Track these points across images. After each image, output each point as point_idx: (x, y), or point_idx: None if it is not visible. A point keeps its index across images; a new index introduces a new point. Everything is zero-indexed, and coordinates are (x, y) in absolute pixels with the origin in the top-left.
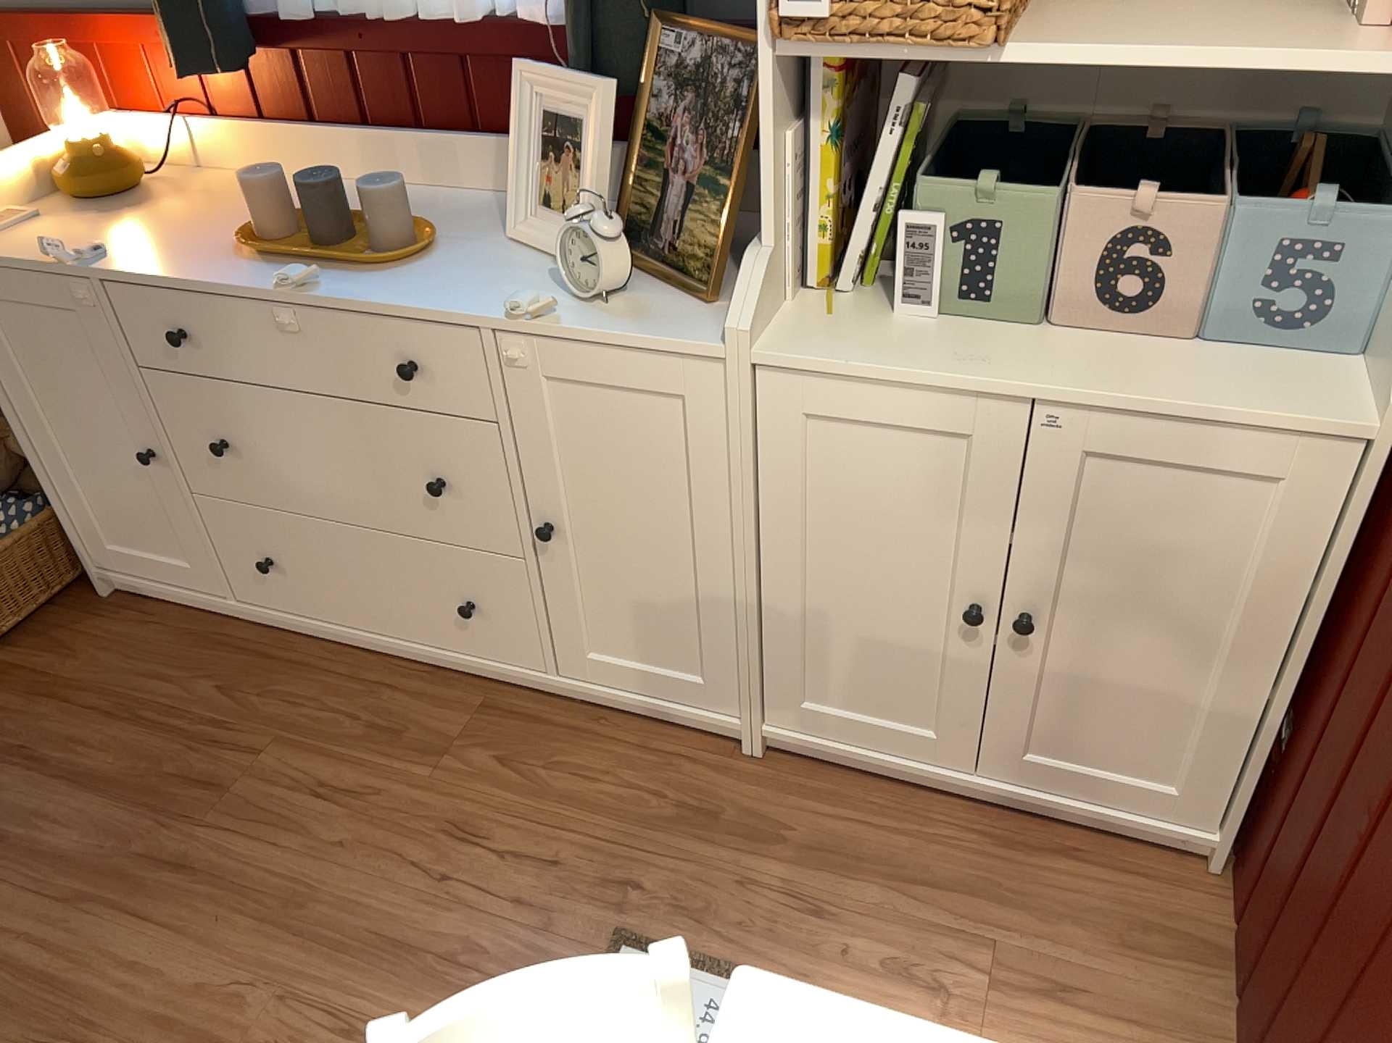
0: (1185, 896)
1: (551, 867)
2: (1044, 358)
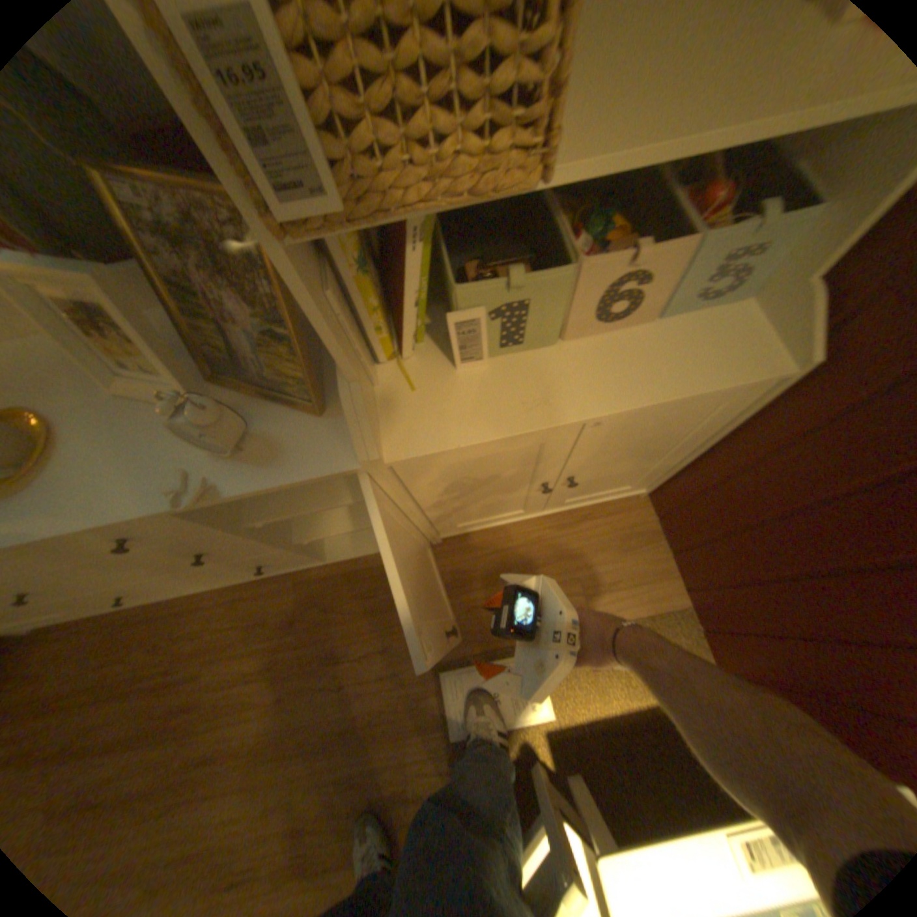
0: (639, 518)
1: (382, 659)
2: (579, 378)
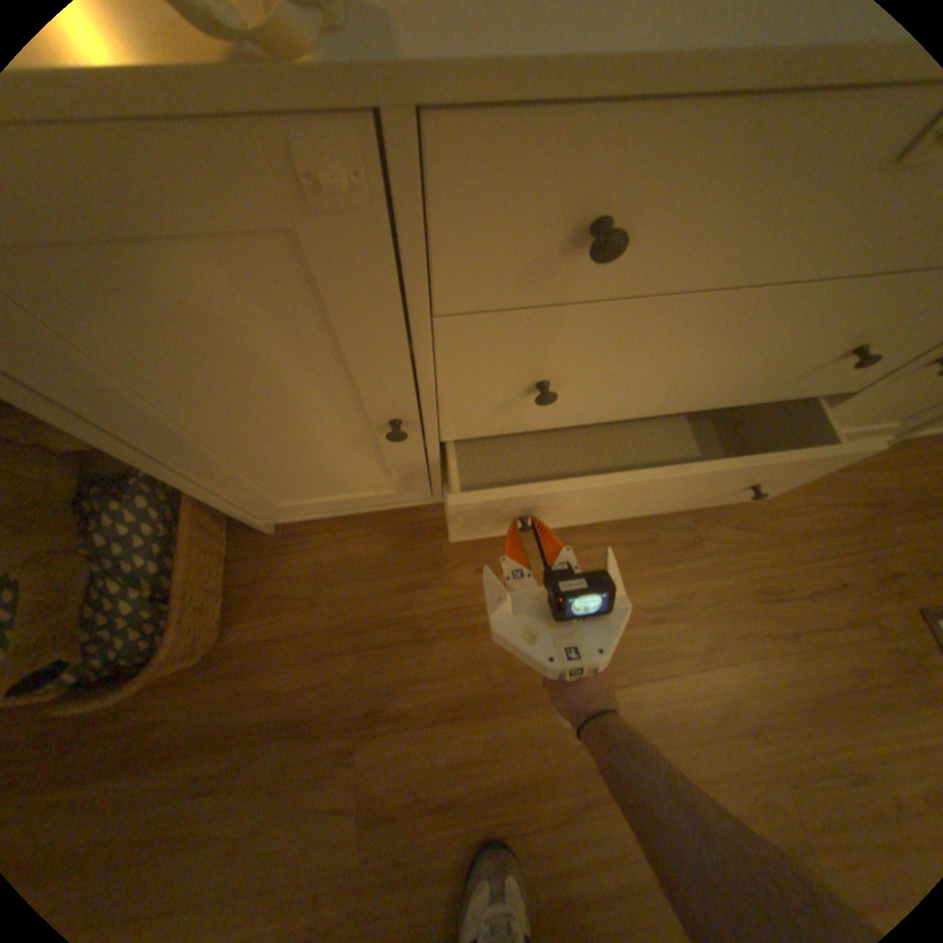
0: None
1: (847, 595)
2: None
